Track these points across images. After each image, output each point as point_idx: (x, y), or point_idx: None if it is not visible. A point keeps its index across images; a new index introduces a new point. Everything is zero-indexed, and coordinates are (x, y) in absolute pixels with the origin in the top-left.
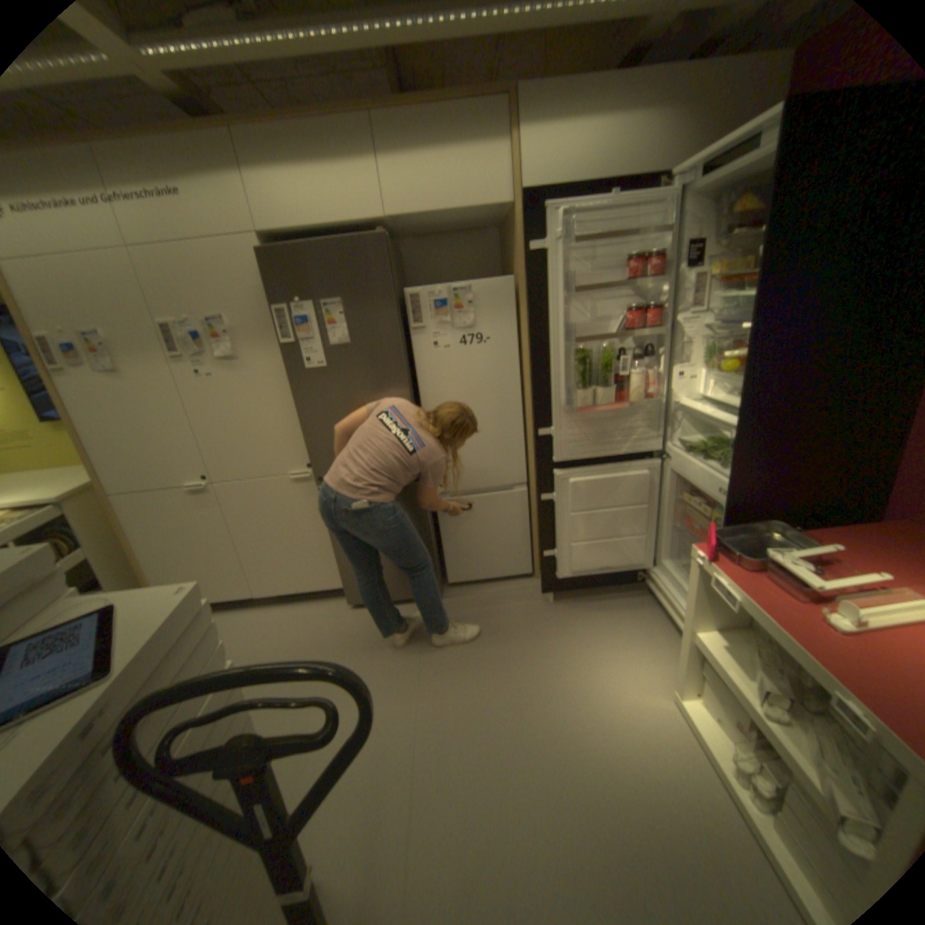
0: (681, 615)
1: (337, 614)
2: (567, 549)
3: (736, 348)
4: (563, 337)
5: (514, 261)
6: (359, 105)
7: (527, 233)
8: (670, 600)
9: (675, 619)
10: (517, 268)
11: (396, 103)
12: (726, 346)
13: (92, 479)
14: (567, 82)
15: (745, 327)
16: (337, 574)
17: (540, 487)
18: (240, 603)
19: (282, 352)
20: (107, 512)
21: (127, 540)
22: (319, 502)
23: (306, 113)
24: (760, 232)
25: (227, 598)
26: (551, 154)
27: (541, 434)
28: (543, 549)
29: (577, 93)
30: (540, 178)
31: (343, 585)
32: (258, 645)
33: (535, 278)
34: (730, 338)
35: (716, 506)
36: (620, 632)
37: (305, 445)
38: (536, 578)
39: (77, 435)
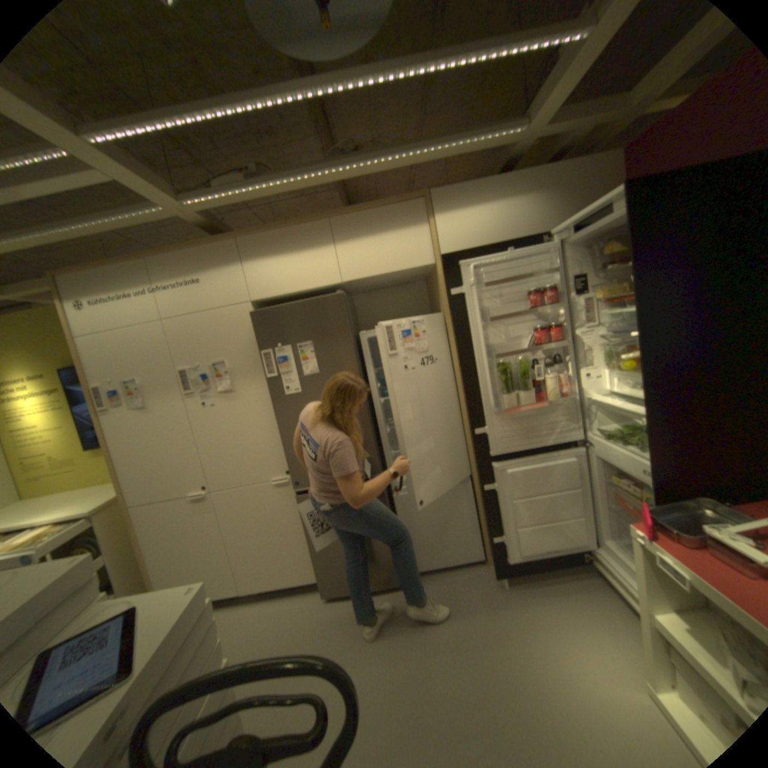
0: (634, 597)
1: (311, 609)
2: (514, 535)
3: (629, 352)
4: (485, 355)
5: (439, 302)
6: (322, 216)
7: (448, 283)
8: (620, 582)
9: (630, 602)
10: (442, 308)
11: (347, 211)
12: (621, 350)
13: (117, 495)
14: (464, 186)
15: (633, 336)
16: (310, 569)
17: (482, 479)
18: (226, 602)
19: (267, 384)
20: (125, 522)
21: (138, 546)
22: (295, 504)
23: (287, 224)
24: (628, 266)
25: (216, 597)
26: (459, 230)
27: (477, 433)
28: (492, 536)
29: (472, 191)
30: (453, 246)
31: (315, 580)
32: (241, 644)
33: (457, 314)
34: (623, 344)
35: (644, 487)
36: (578, 618)
37: (284, 456)
38: (489, 565)
39: (110, 460)
